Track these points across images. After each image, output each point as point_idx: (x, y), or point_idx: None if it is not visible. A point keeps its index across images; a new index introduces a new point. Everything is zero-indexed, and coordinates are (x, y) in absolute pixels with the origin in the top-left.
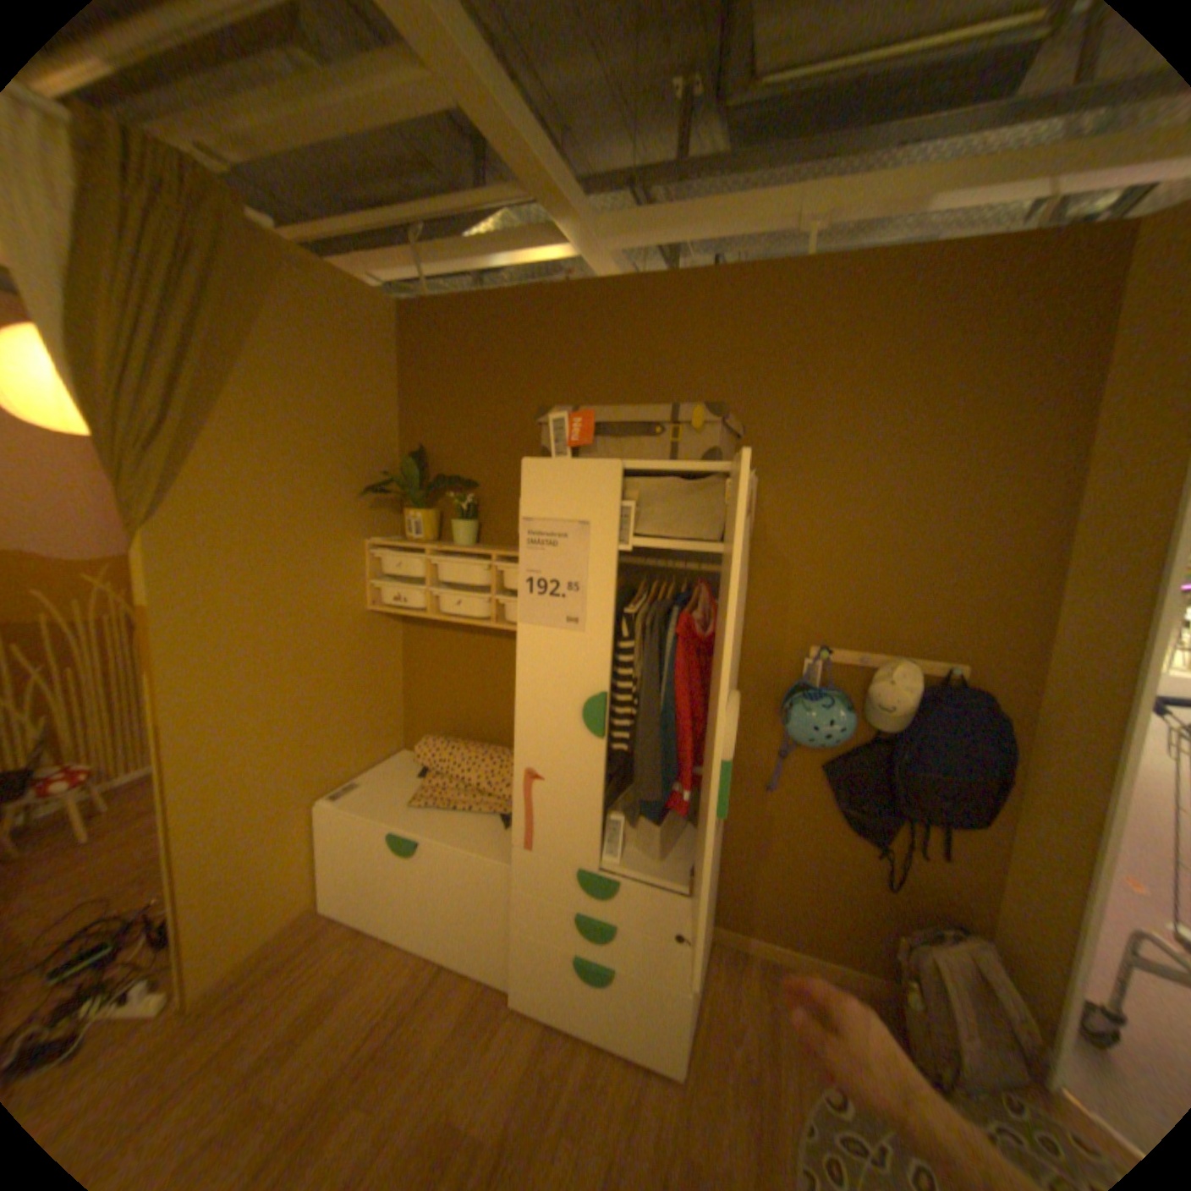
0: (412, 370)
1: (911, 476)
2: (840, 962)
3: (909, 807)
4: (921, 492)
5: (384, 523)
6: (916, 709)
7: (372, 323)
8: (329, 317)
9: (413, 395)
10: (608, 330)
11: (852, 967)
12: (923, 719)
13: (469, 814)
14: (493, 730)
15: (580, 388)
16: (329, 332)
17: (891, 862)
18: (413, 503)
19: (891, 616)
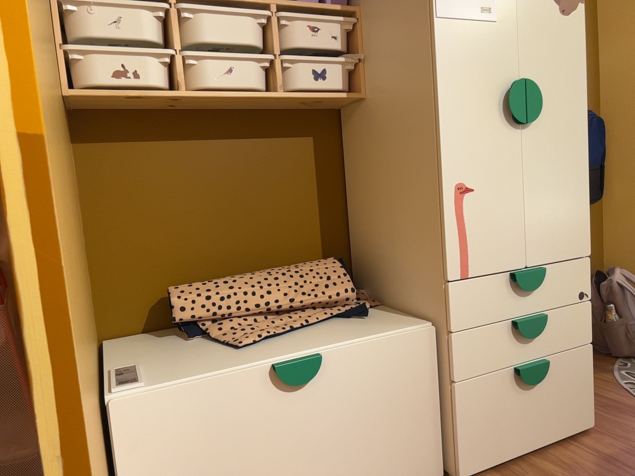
0: None
1: None
2: None
3: None
4: None
5: None
6: None
7: None
8: None
9: None
10: None
11: None
12: None
13: (311, 327)
14: (244, 258)
15: None
16: None
17: None
18: None
19: None
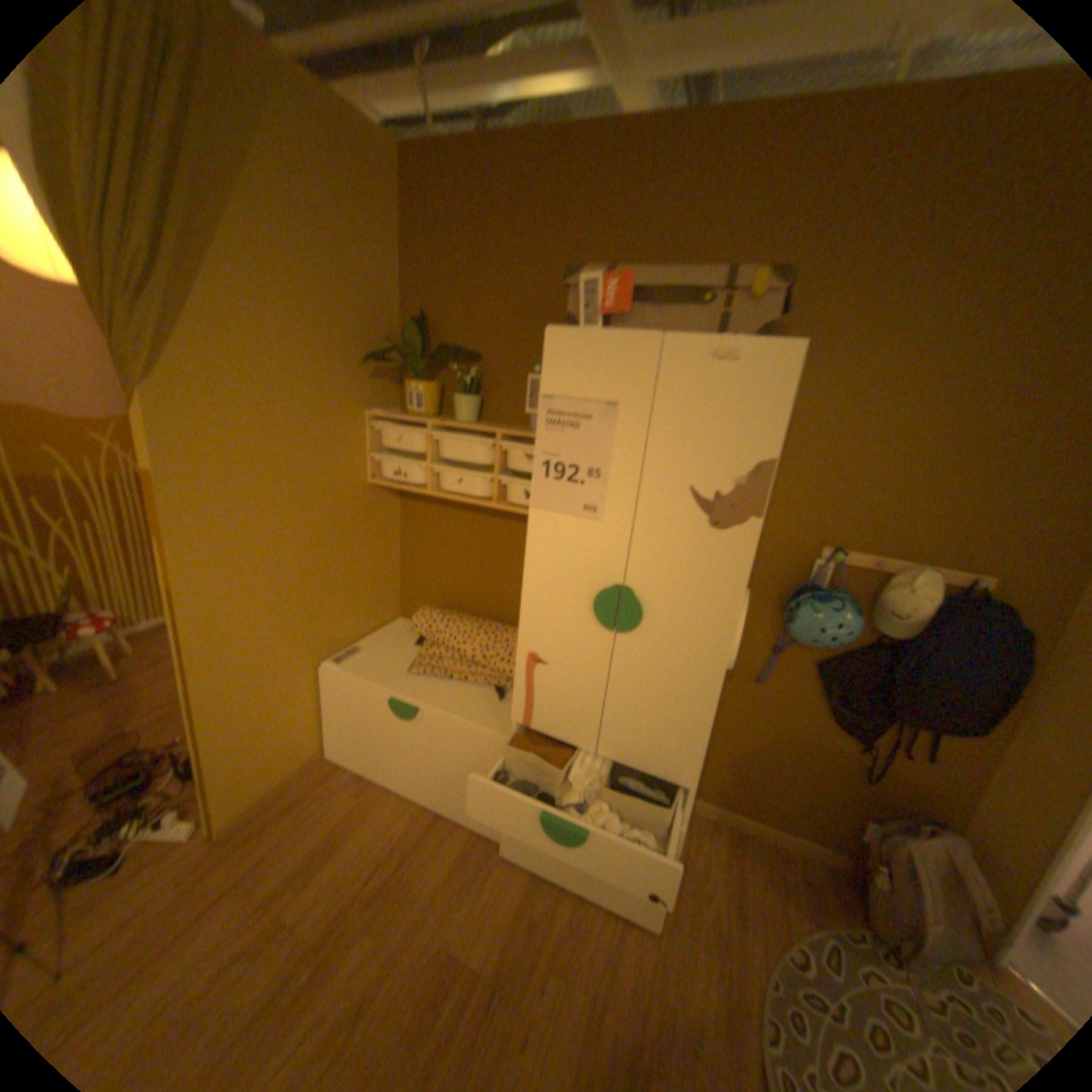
0: (414, 223)
1: (972, 367)
2: (805, 837)
3: (905, 711)
4: (980, 386)
5: (383, 393)
6: (932, 618)
7: (372, 162)
8: (326, 151)
9: (414, 252)
10: (638, 179)
11: (816, 842)
12: (938, 629)
13: (465, 683)
14: (486, 605)
15: (599, 250)
16: (327, 169)
17: (873, 757)
18: (414, 373)
19: (918, 521)
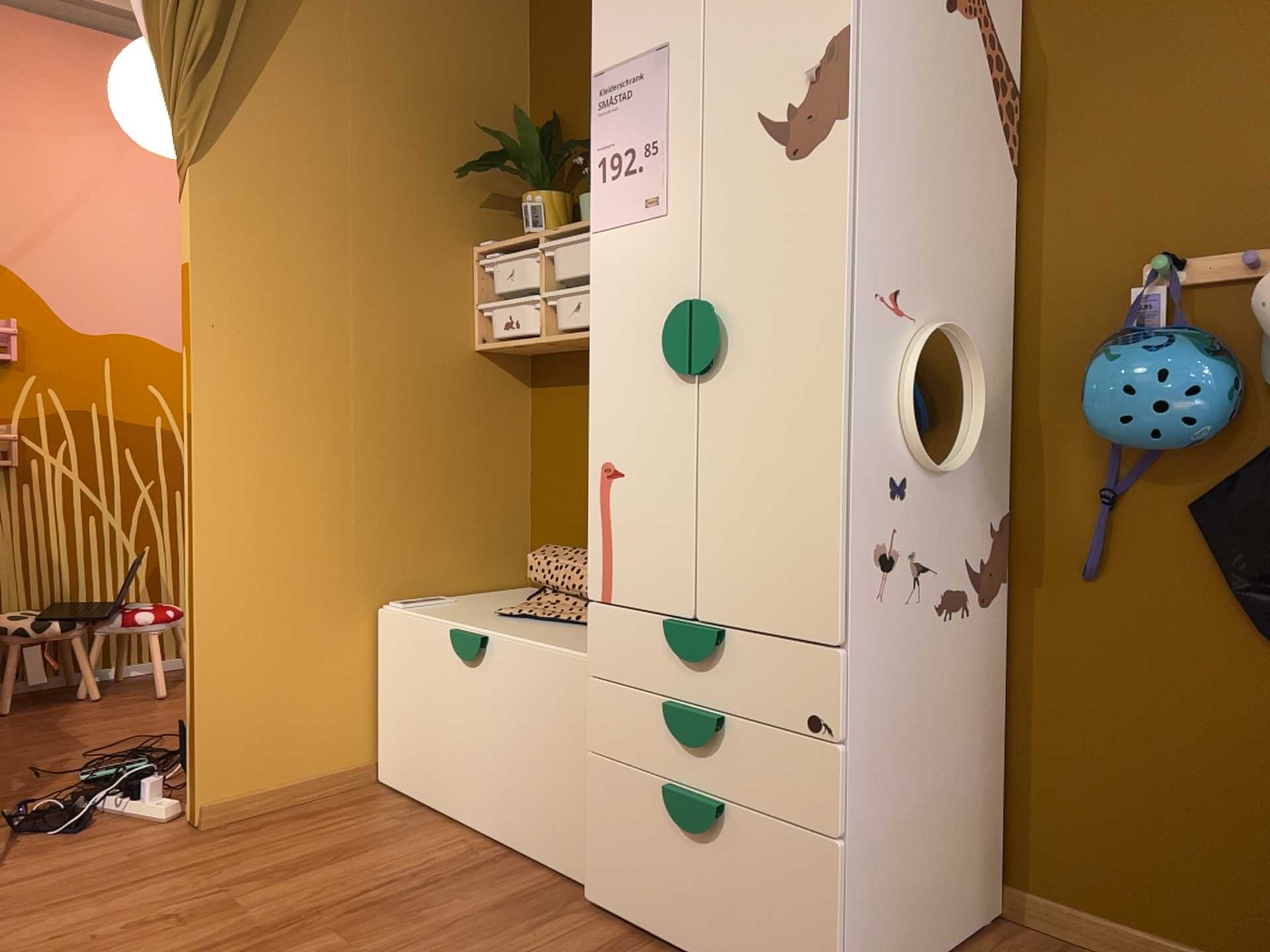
0: (546, 15)
1: None
2: None
3: None
4: None
5: (503, 229)
6: None
7: None
8: None
9: (546, 48)
10: None
11: None
12: None
13: (574, 625)
14: None
15: None
16: None
17: None
18: (536, 188)
19: None
